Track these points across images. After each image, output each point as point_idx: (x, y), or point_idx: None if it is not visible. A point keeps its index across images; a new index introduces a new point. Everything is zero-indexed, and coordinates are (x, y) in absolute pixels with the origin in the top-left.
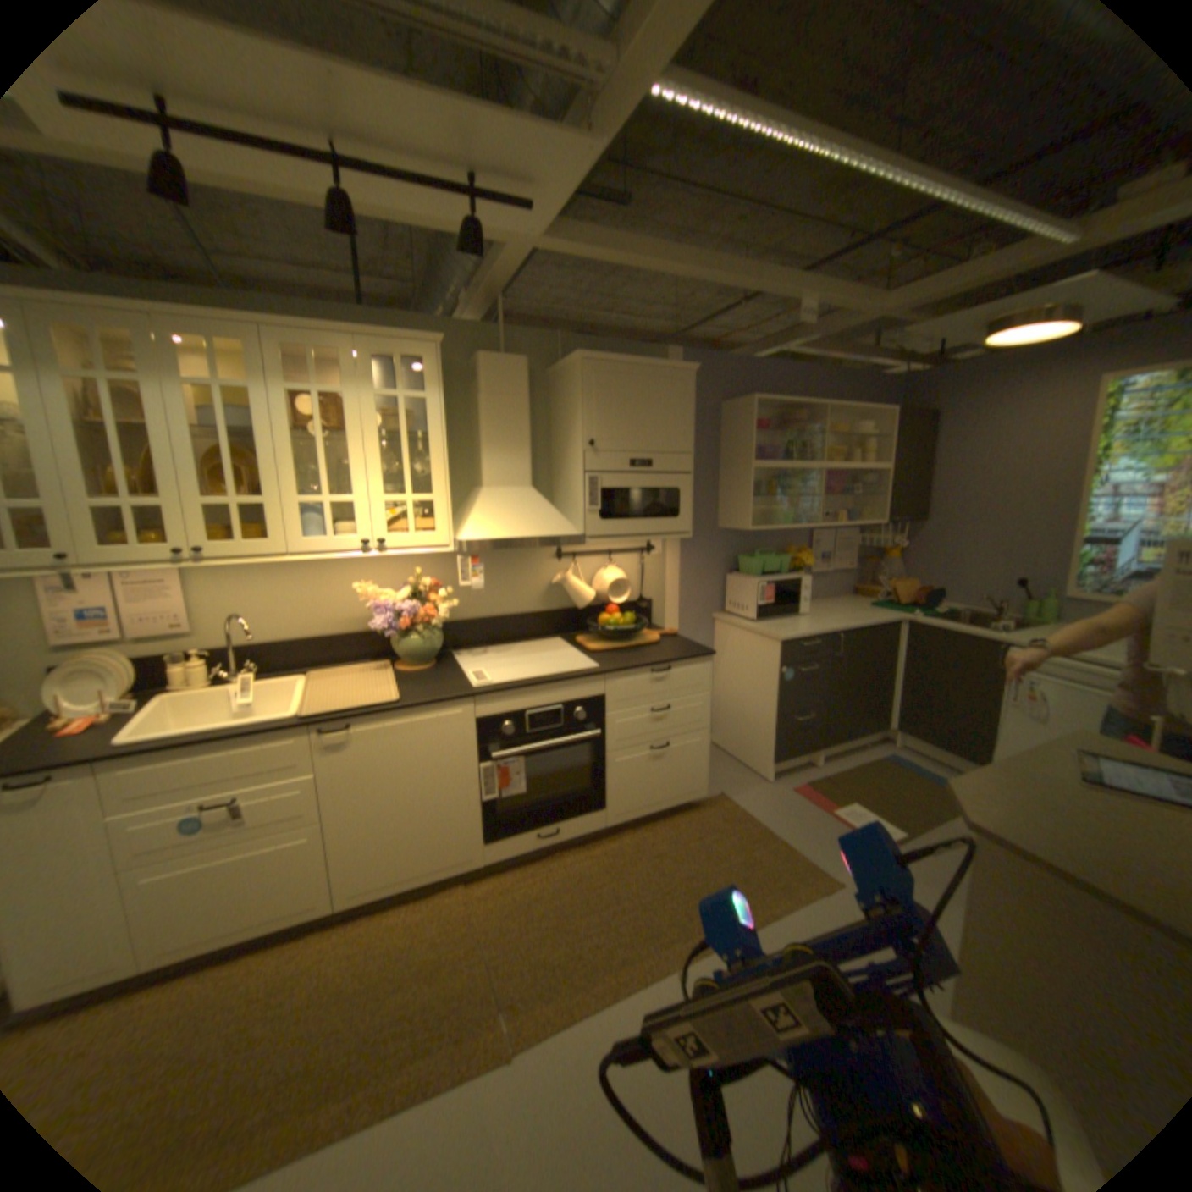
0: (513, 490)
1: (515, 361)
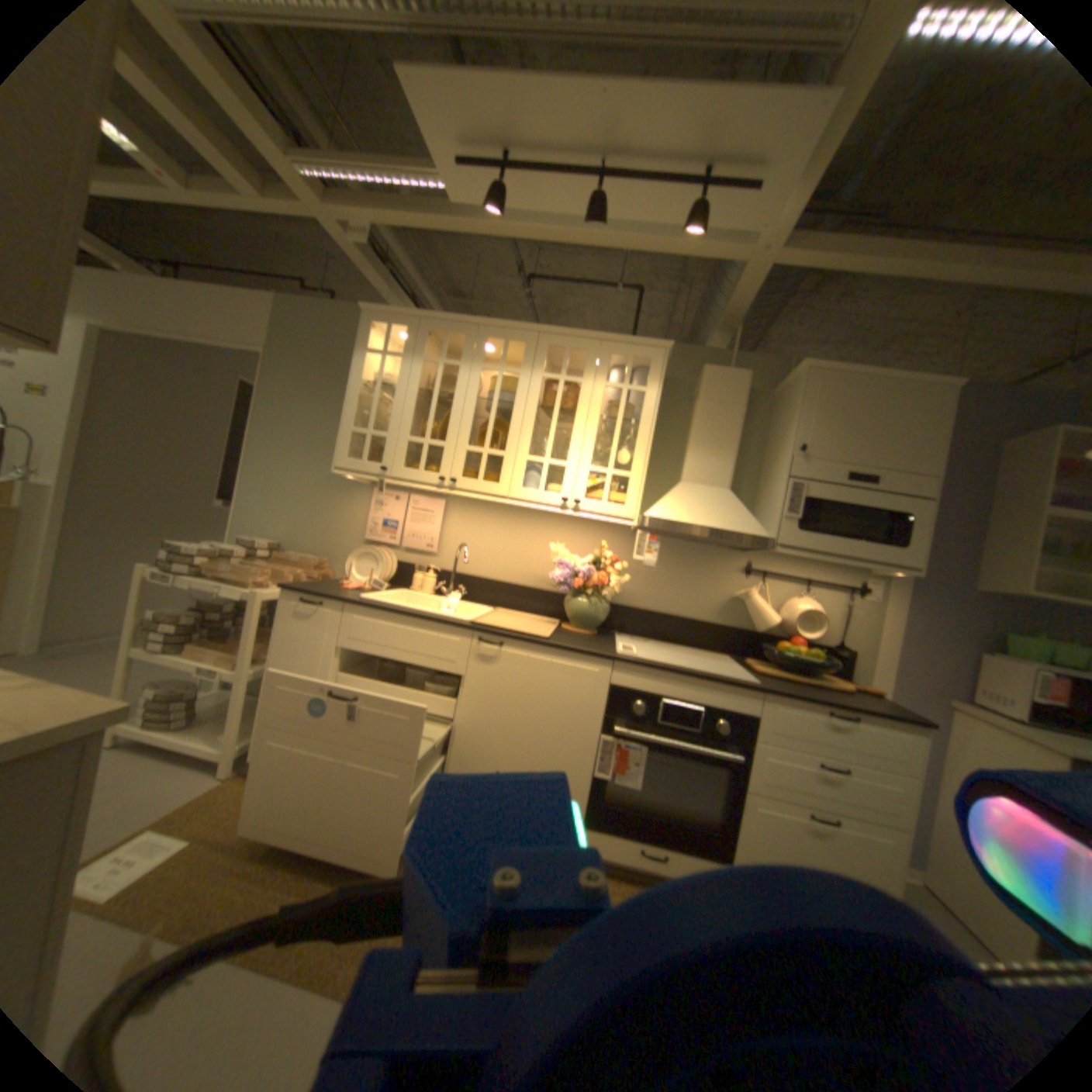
0: (708, 486)
1: (737, 372)
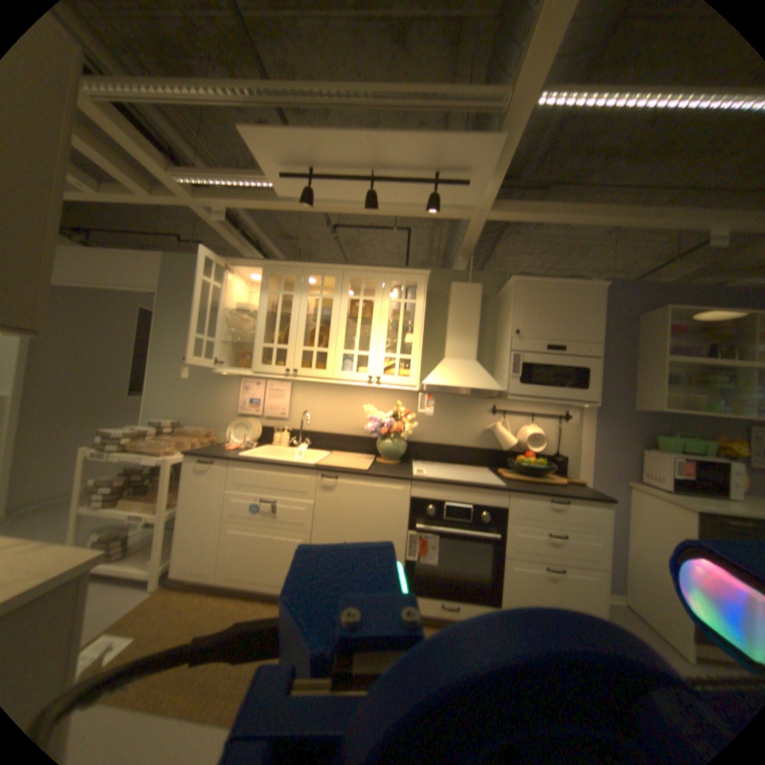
0: (462, 360)
1: (472, 286)
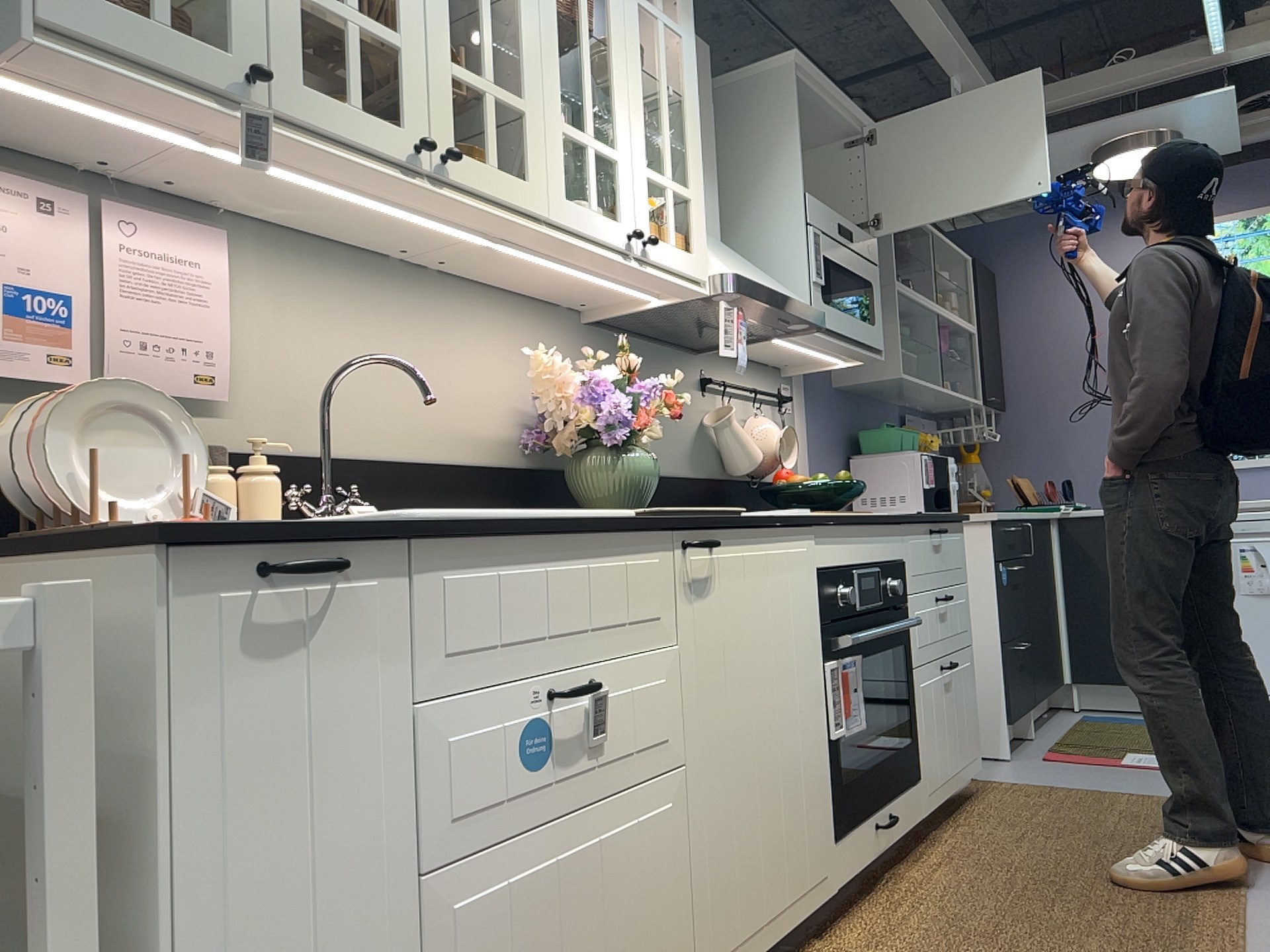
0: (709, 235)
1: (702, 46)
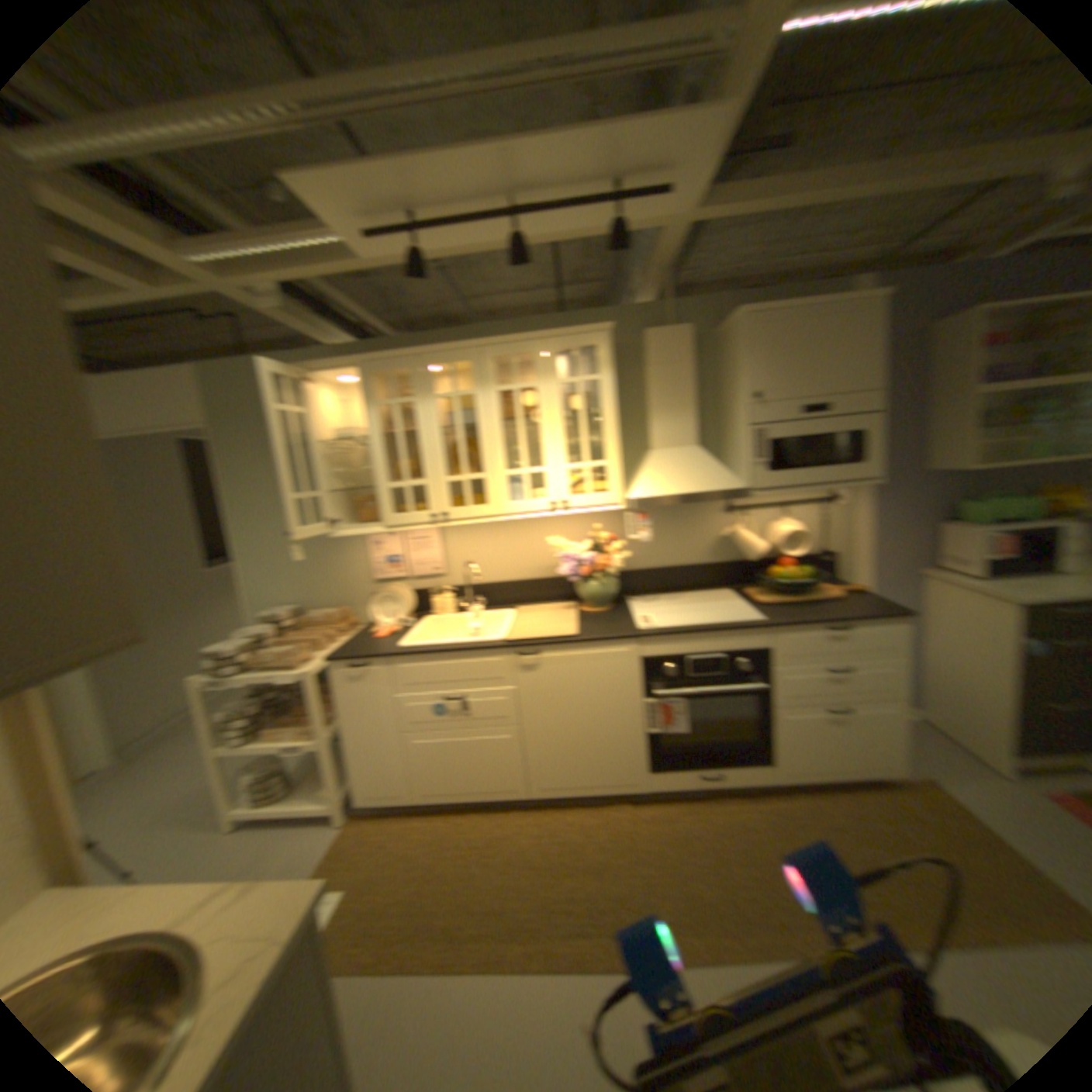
0: (676, 450)
1: (676, 331)
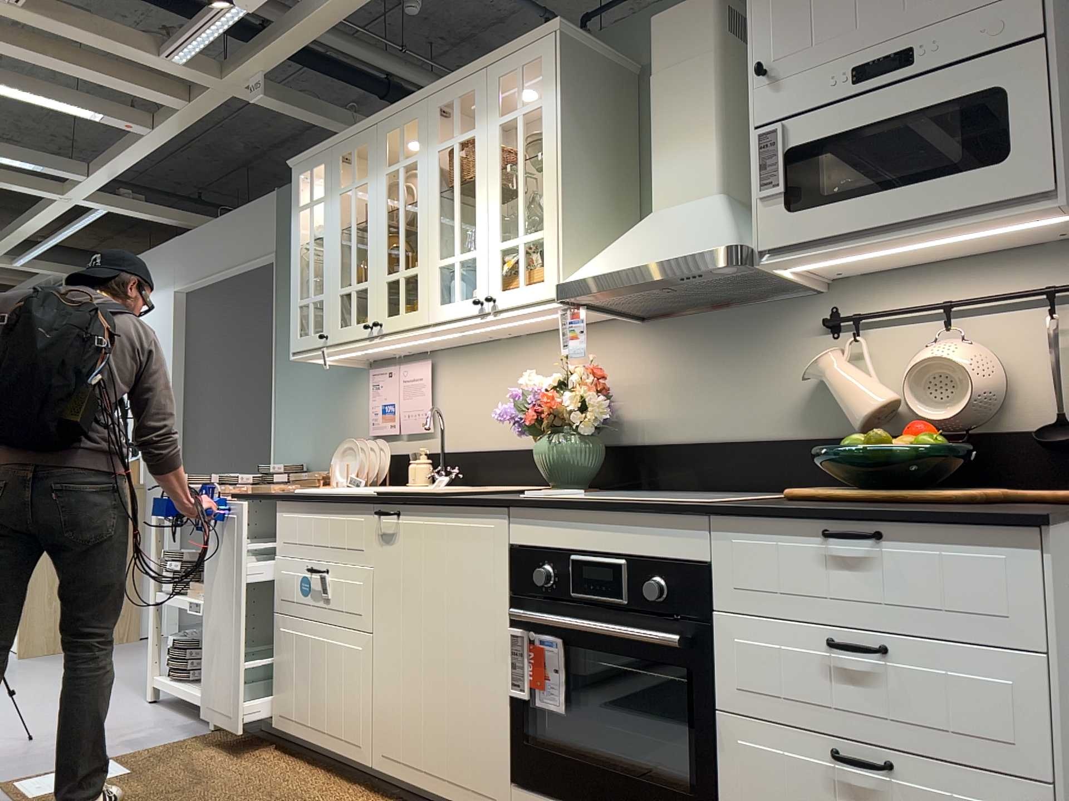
0: (687, 202)
1: (693, 4)
